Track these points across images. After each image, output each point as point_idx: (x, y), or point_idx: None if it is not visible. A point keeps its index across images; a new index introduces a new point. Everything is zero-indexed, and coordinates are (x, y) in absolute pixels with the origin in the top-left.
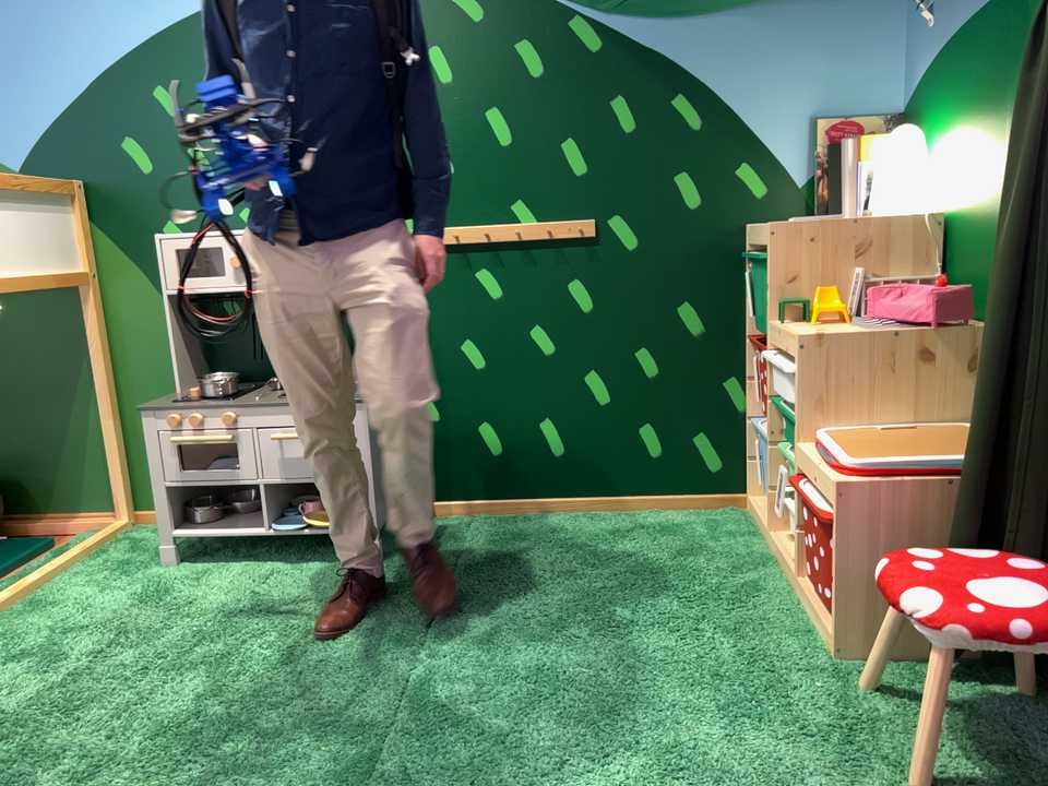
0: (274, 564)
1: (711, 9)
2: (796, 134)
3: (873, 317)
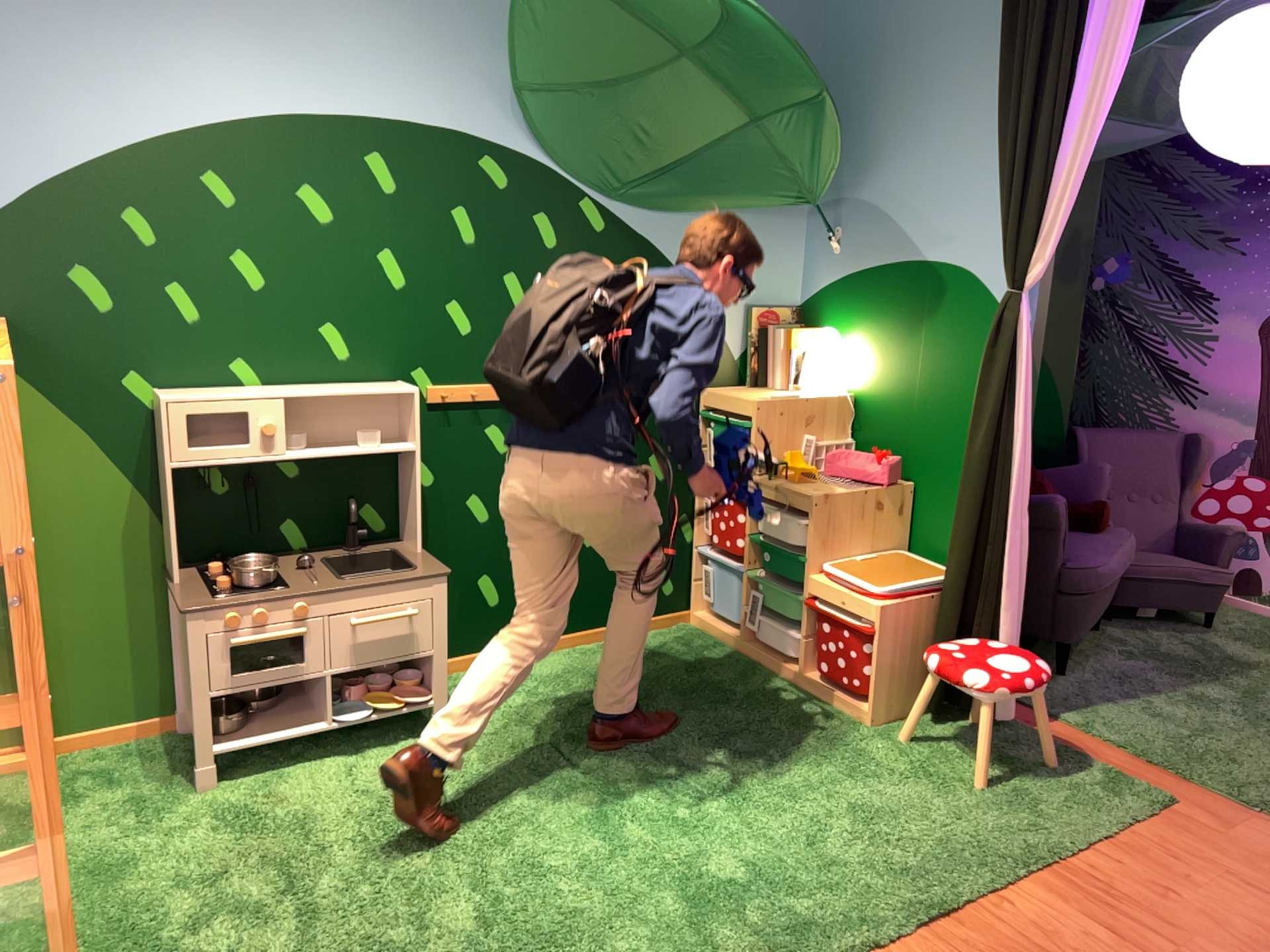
0: (339, 752)
1: (687, 214)
2: (734, 319)
3: (826, 474)
